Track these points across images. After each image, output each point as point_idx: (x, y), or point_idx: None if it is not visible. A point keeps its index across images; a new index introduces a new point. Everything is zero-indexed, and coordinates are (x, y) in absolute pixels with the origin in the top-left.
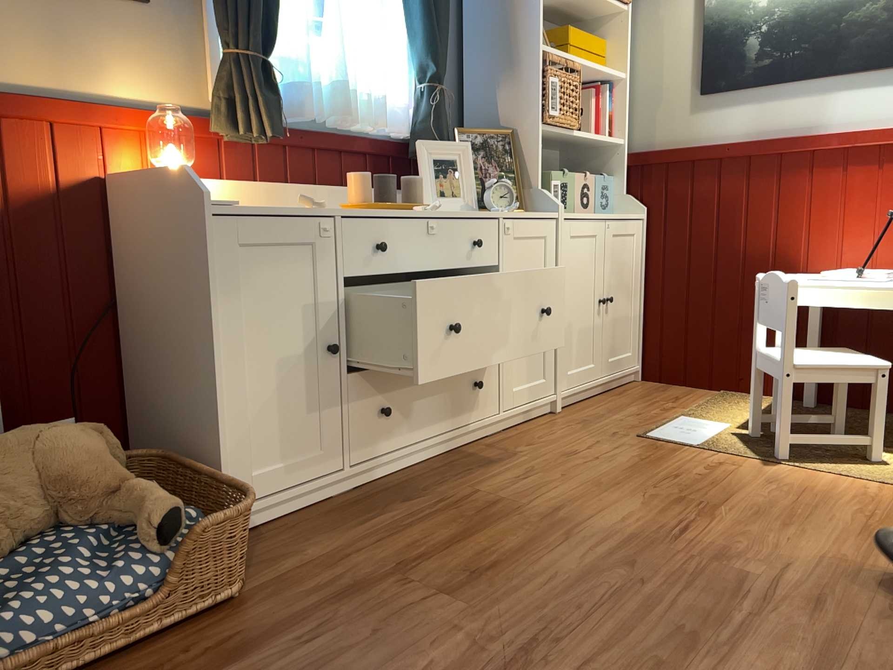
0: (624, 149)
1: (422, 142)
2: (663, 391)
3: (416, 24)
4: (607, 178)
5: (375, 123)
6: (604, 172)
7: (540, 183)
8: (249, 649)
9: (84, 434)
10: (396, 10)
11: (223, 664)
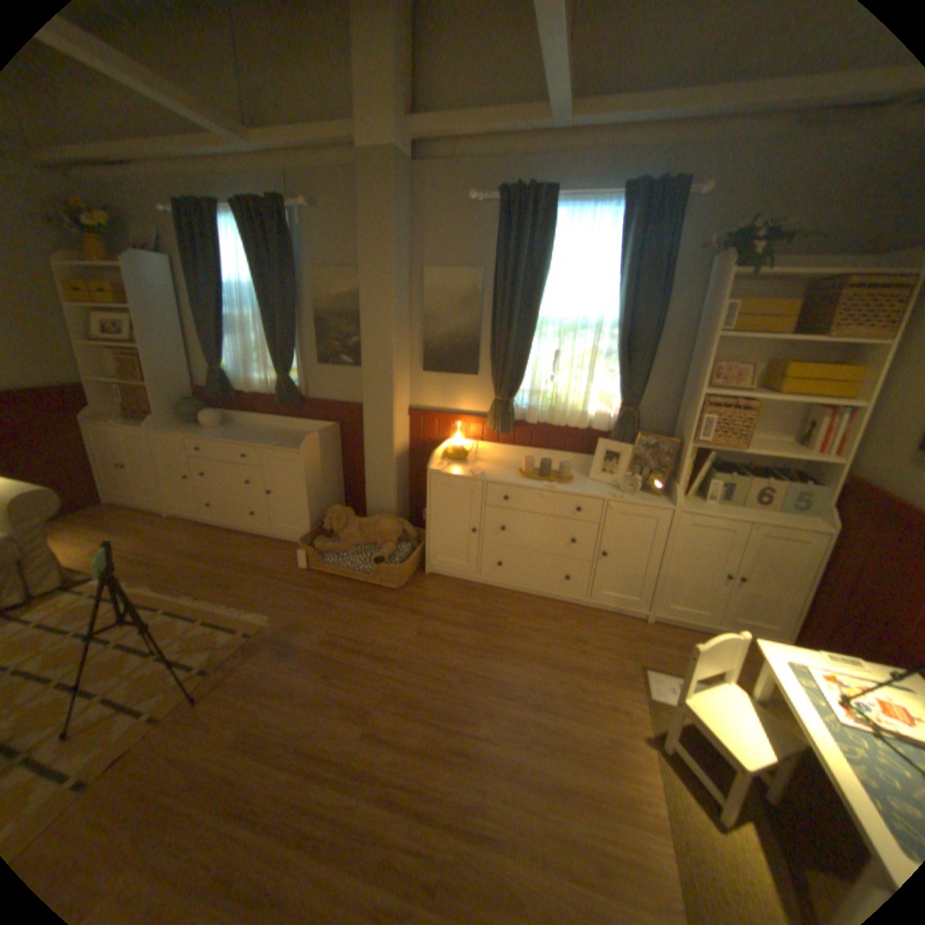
0: (844, 469)
1: (611, 438)
2: None
3: (619, 373)
4: (825, 487)
5: (577, 426)
6: (826, 481)
7: (686, 482)
8: (376, 604)
9: (392, 524)
10: (613, 362)
11: (368, 602)
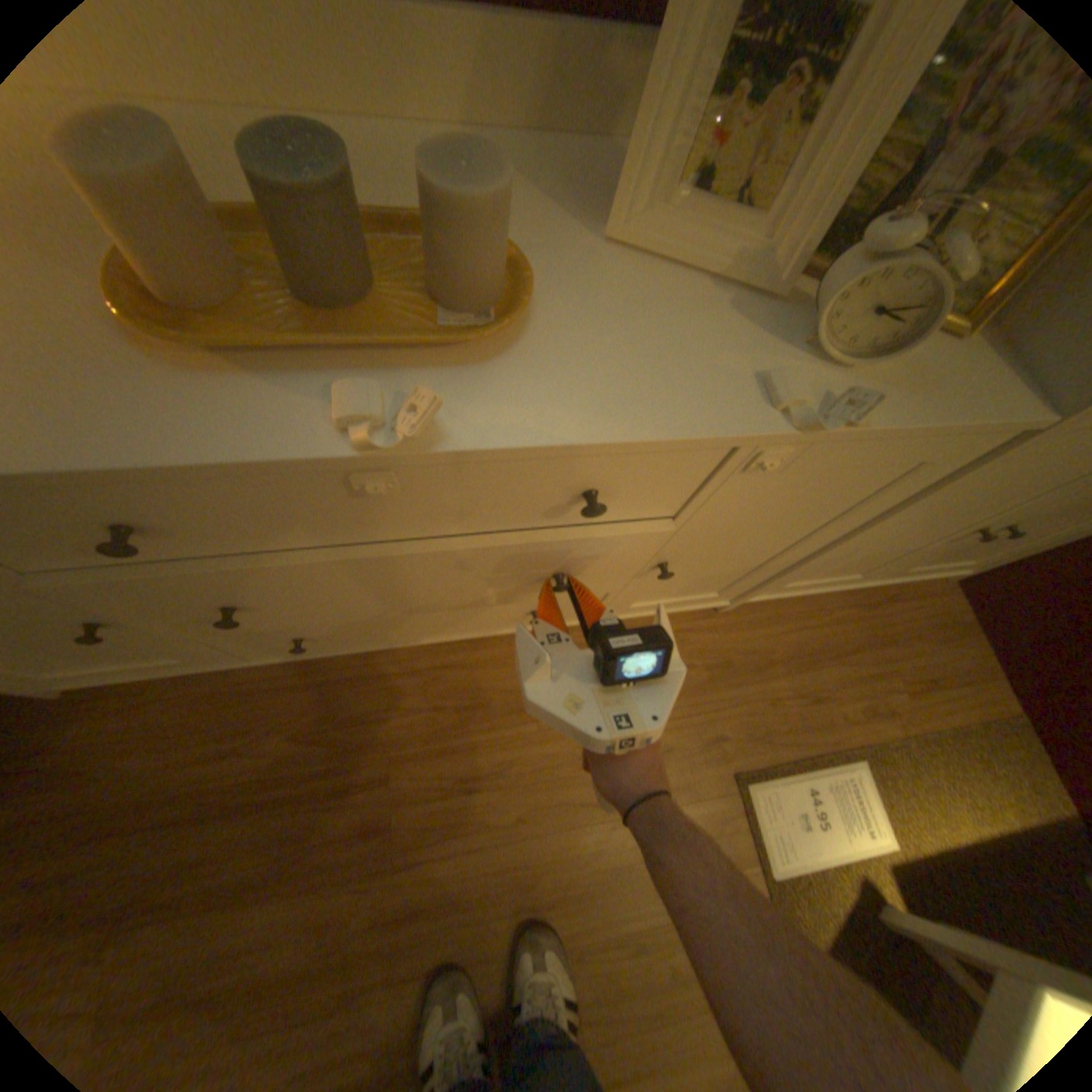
0: None
1: None
2: (941, 649)
3: None
4: None
5: None
6: None
7: None
8: None
9: None
10: None
11: None
